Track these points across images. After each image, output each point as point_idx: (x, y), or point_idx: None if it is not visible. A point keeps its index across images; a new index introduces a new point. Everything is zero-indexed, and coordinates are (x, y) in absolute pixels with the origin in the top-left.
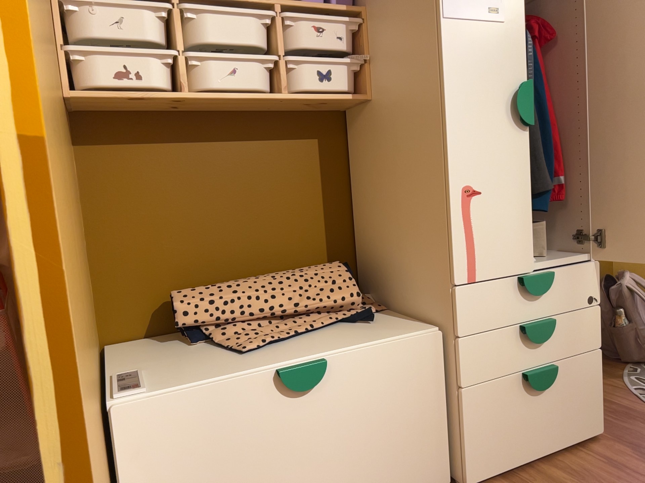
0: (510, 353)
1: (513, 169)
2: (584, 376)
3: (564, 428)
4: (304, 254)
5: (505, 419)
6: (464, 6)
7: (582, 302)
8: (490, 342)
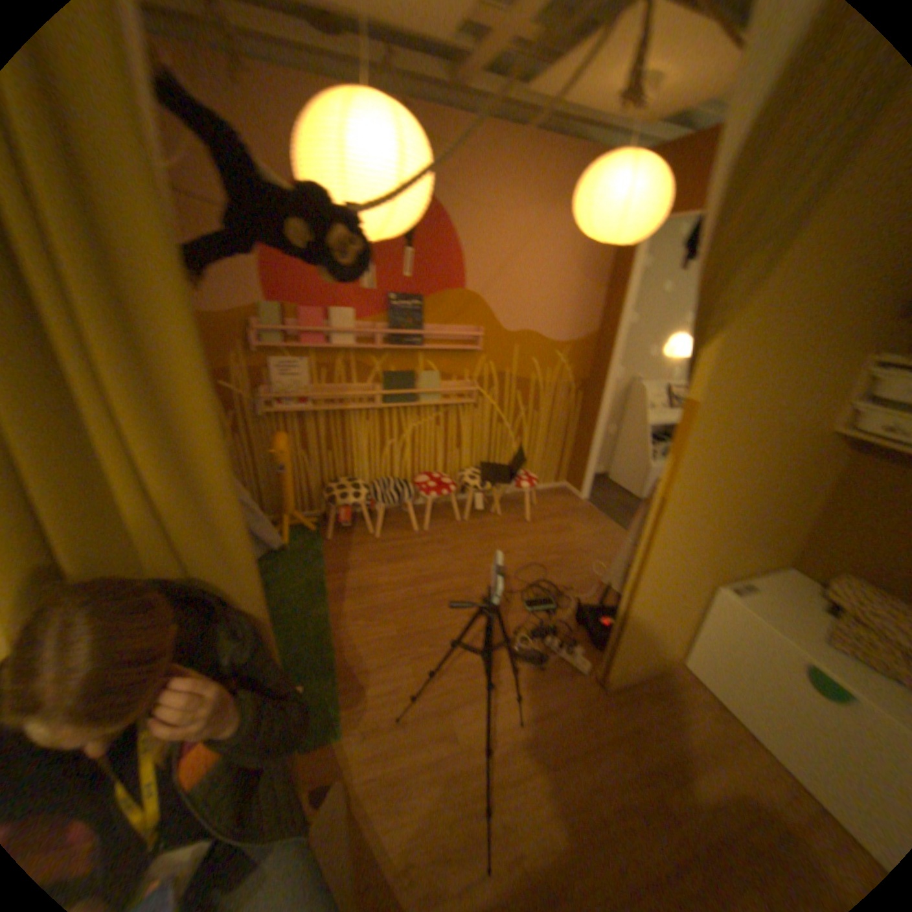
0: None
1: None
2: None
3: None
4: None
5: None
6: None
7: None
8: None
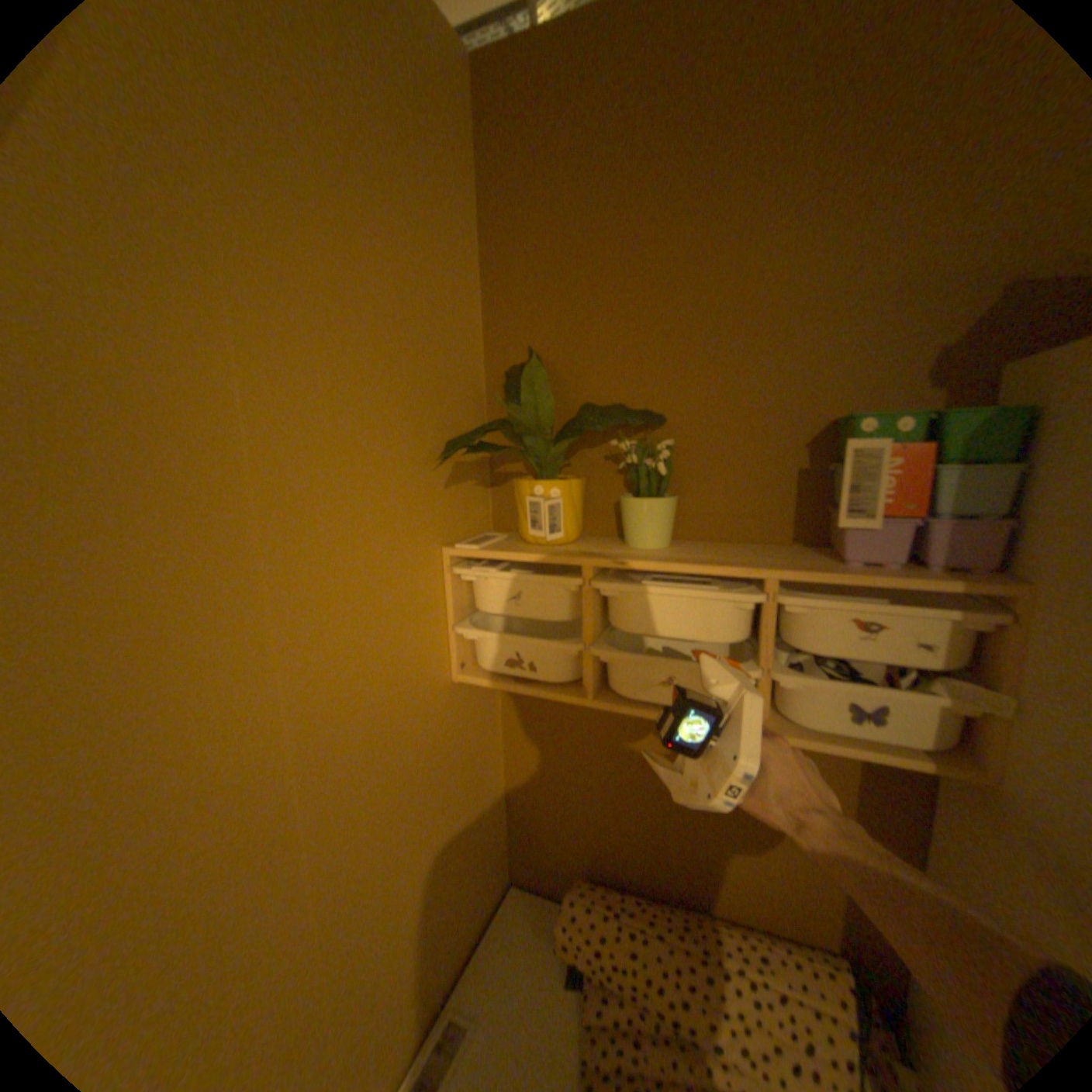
0: None
1: None
2: None
3: None
4: (793, 912)
5: None
6: None
7: None
8: None
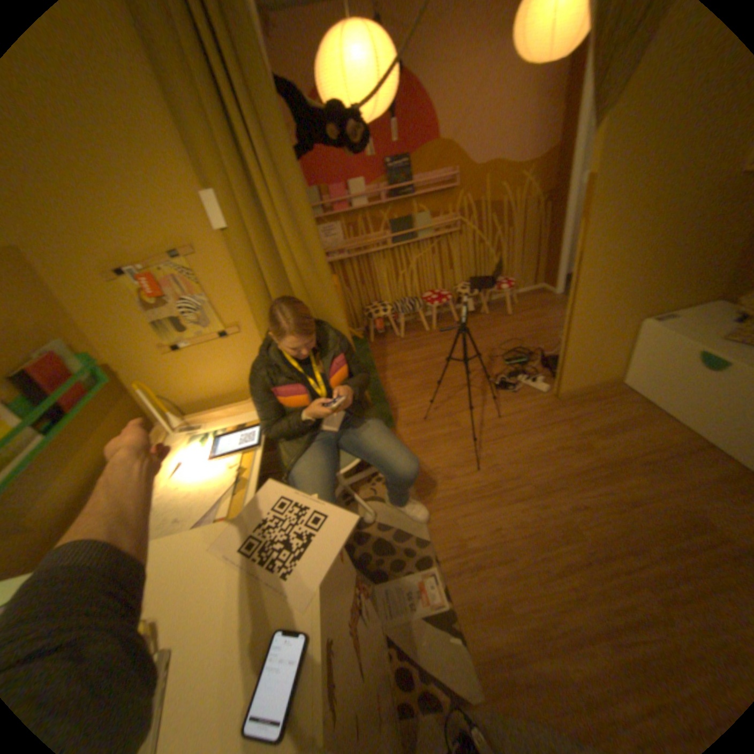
0: None
1: None
2: None
3: None
4: None
5: None
6: None
7: None
8: None
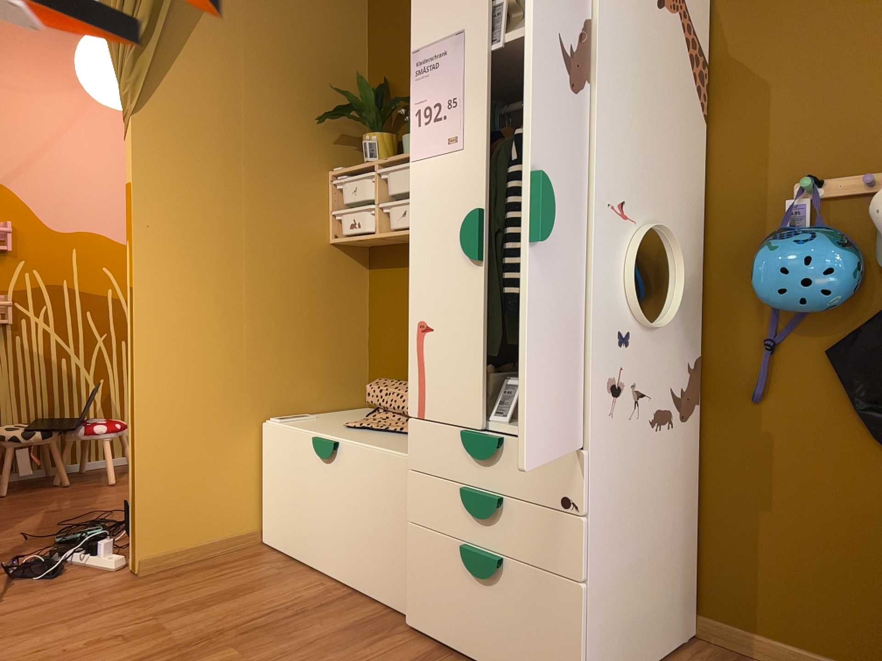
0: (452, 513)
1: (464, 307)
2: (549, 608)
3: (514, 655)
4: None
5: (443, 584)
6: (428, 144)
7: (551, 501)
8: (434, 489)
